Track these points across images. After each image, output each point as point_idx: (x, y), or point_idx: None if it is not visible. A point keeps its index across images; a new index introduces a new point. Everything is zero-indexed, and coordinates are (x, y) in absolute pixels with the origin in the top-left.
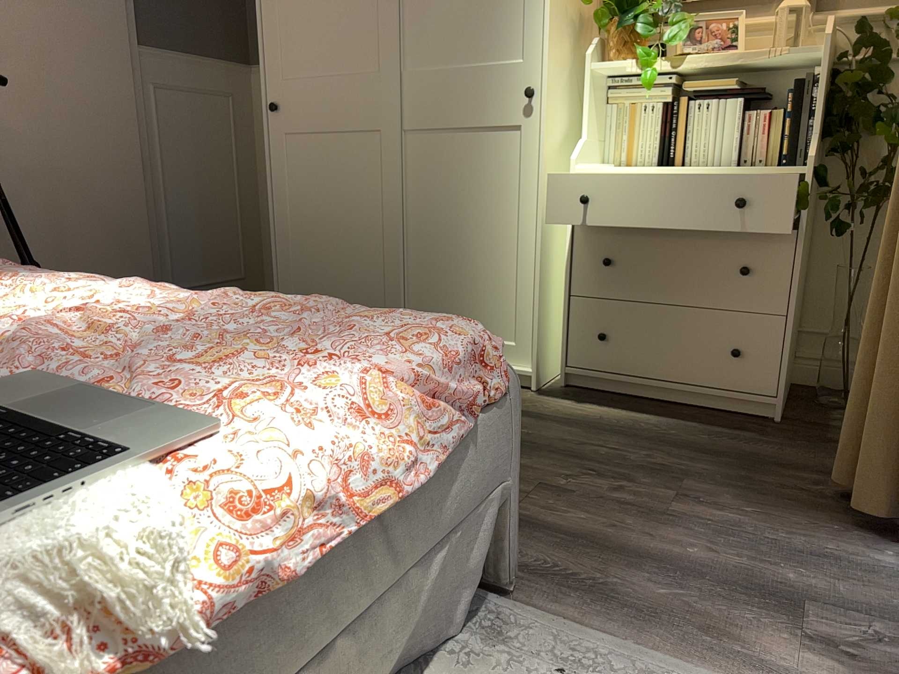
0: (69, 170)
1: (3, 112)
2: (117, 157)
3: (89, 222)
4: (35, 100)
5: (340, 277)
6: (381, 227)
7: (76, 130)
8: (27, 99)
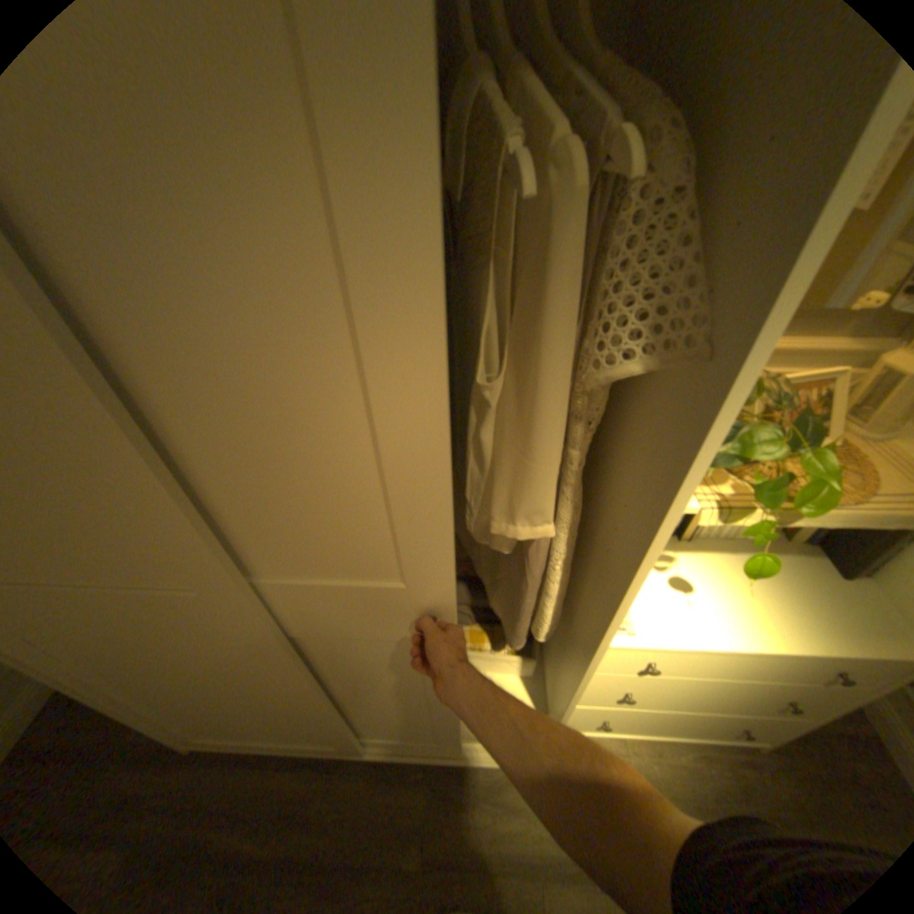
0: None
1: None
2: None
3: None
4: None
5: (244, 726)
6: (293, 708)
7: None
8: None
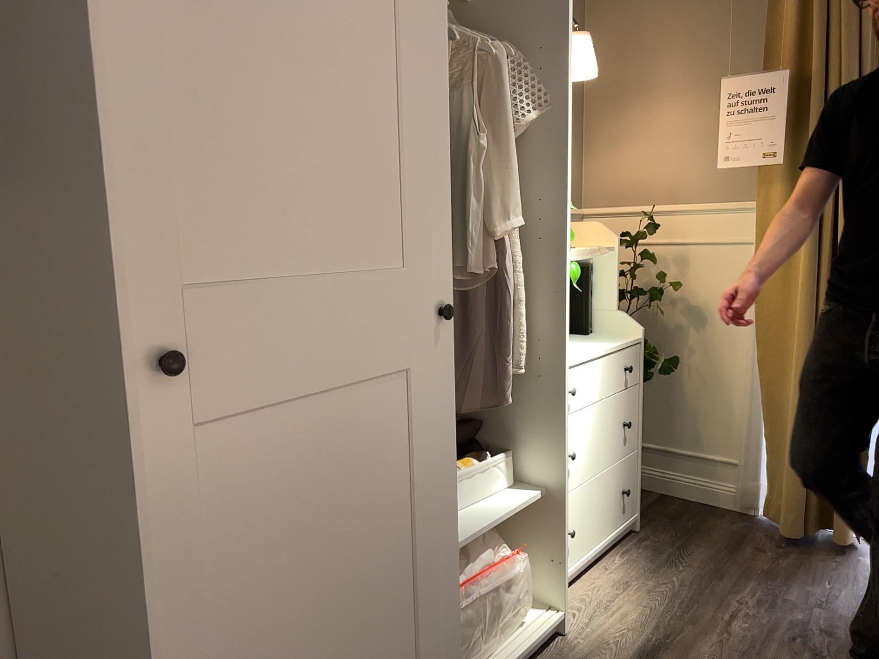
0: None
1: None
2: None
3: None
4: None
5: None
6: (412, 531)
7: None
8: None
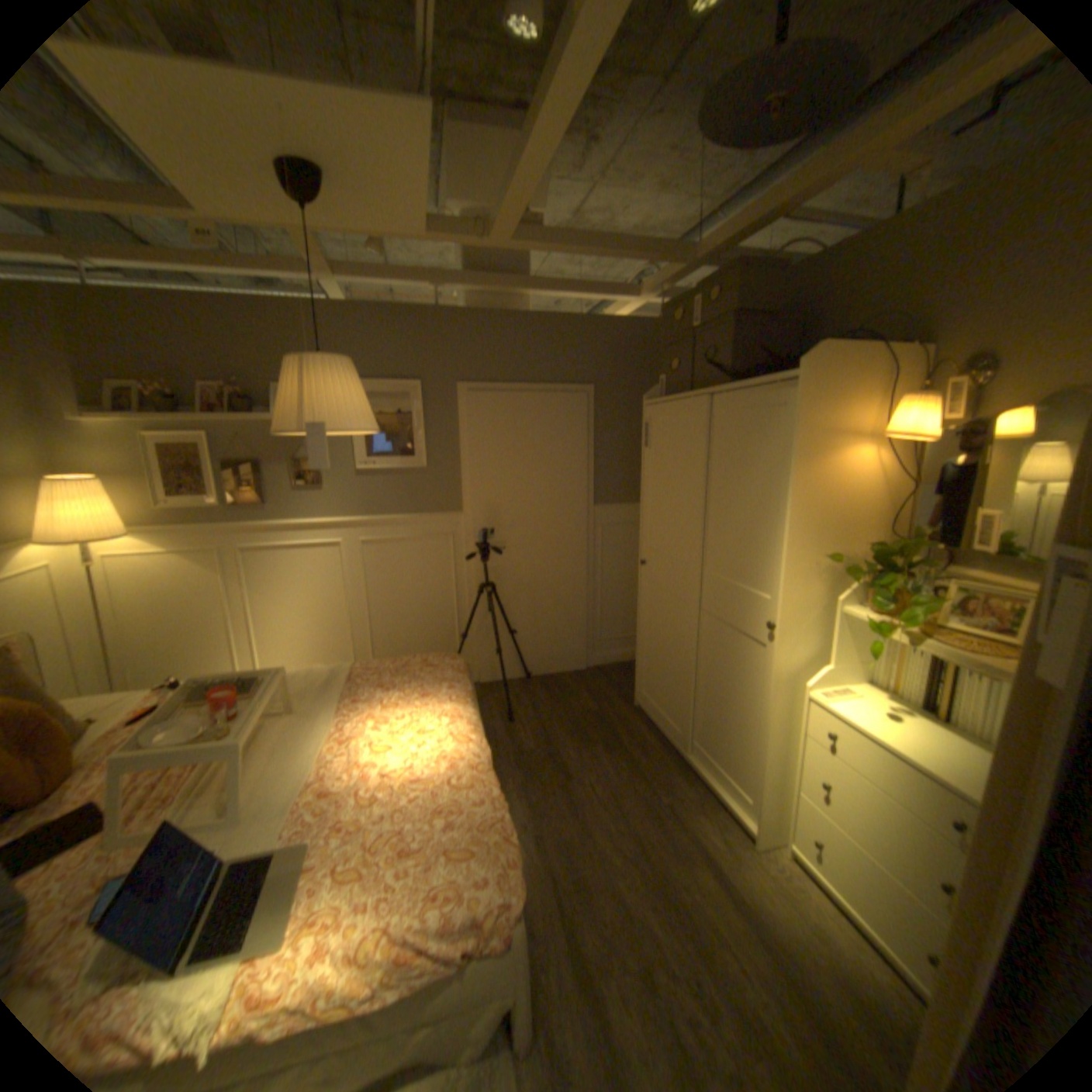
0: (542, 579)
1: (512, 554)
2: (569, 570)
3: (549, 605)
4: (528, 545)
5: (663, 683)
6: (683, 667)
7: (548, 558)
8: (524, 546)
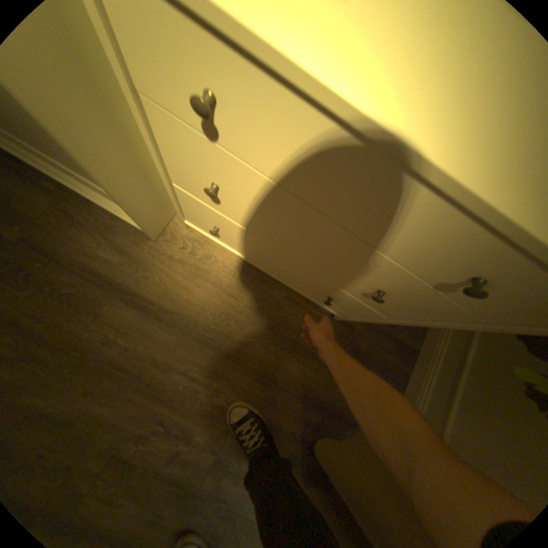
0: None
1: None
2: None
3: None
4: None
5: None
6: None
7: None
8: None
